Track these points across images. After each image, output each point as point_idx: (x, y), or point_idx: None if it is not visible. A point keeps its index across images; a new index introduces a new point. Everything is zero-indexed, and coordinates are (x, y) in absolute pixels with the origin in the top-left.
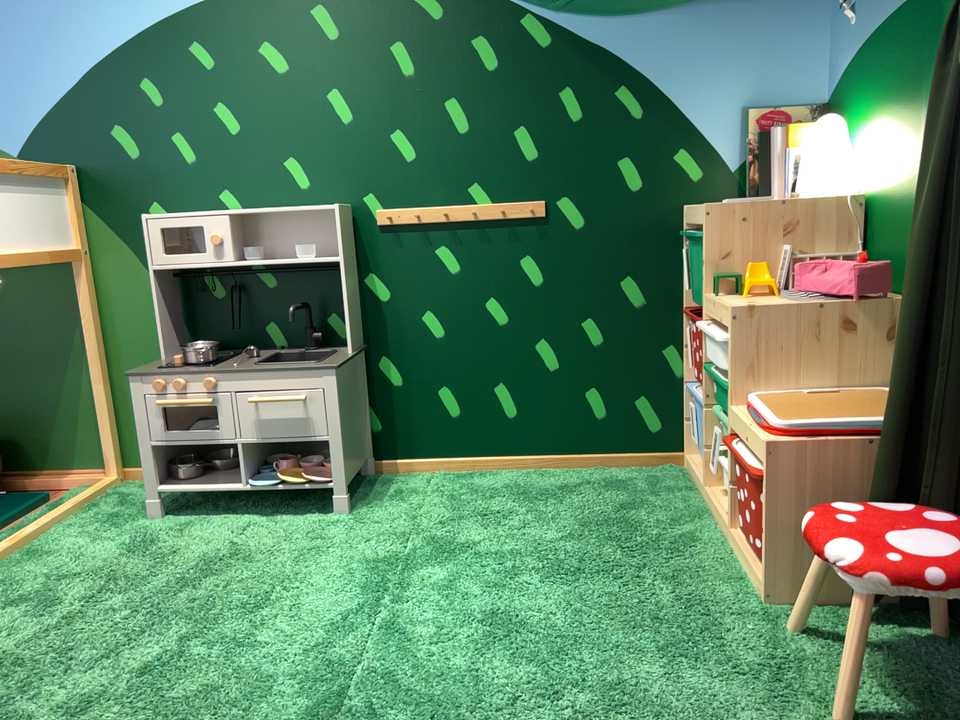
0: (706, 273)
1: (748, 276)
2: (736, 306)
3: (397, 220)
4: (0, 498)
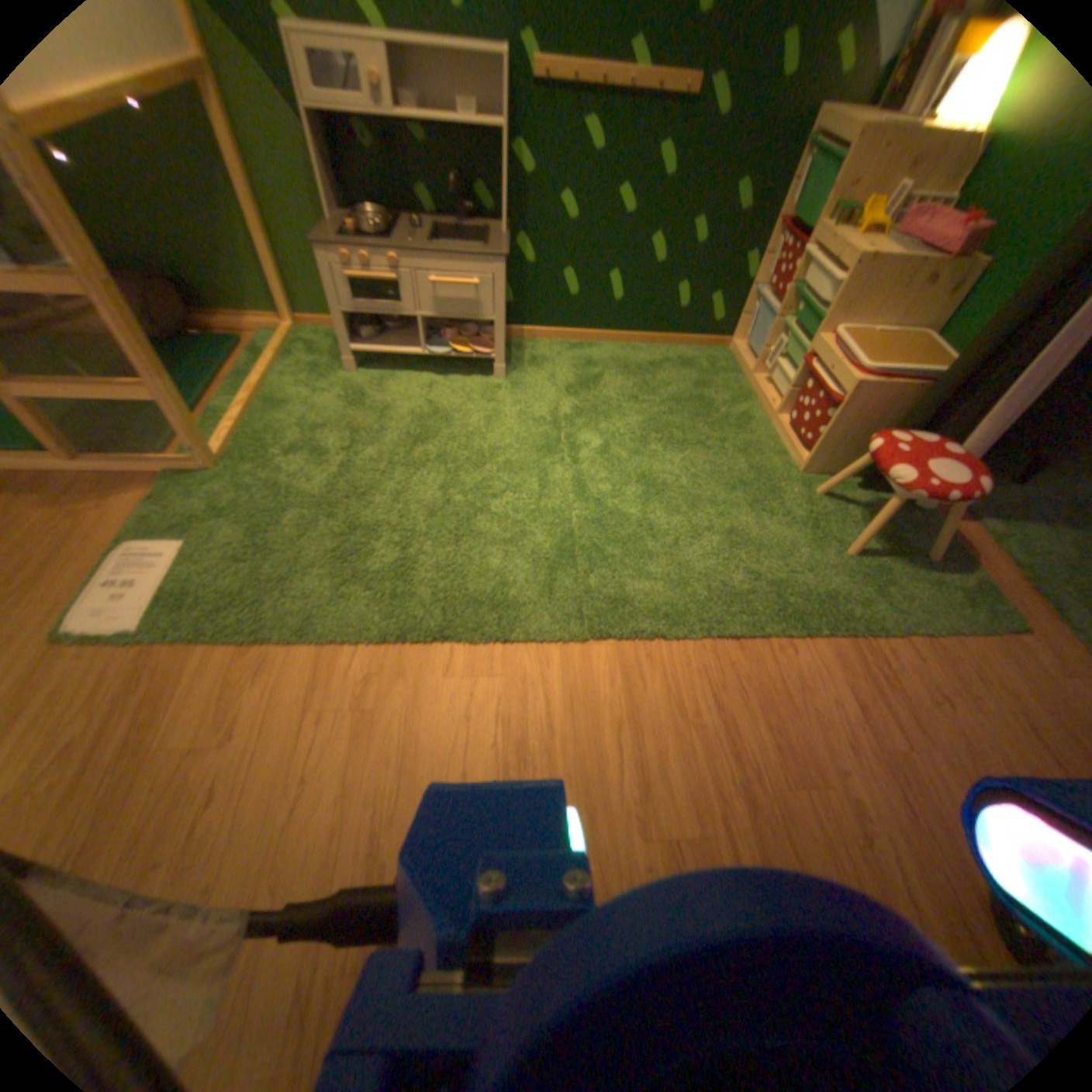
0: (828, 198)
1: (863, 208)
2: (858, 248)
3: (553, 73)
4: (190, 333)
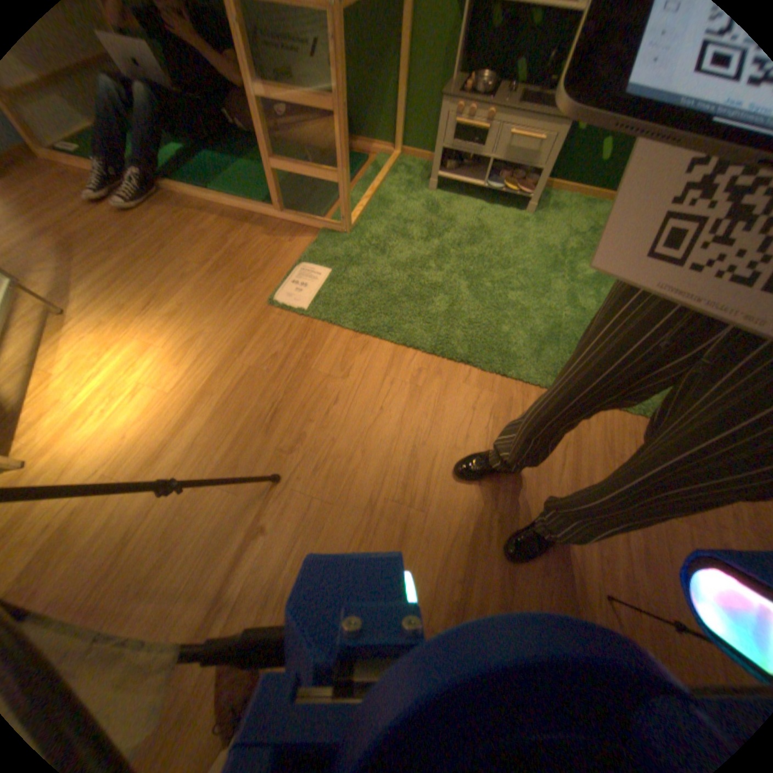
0: None
1: None
2: None
3: None
4: None
